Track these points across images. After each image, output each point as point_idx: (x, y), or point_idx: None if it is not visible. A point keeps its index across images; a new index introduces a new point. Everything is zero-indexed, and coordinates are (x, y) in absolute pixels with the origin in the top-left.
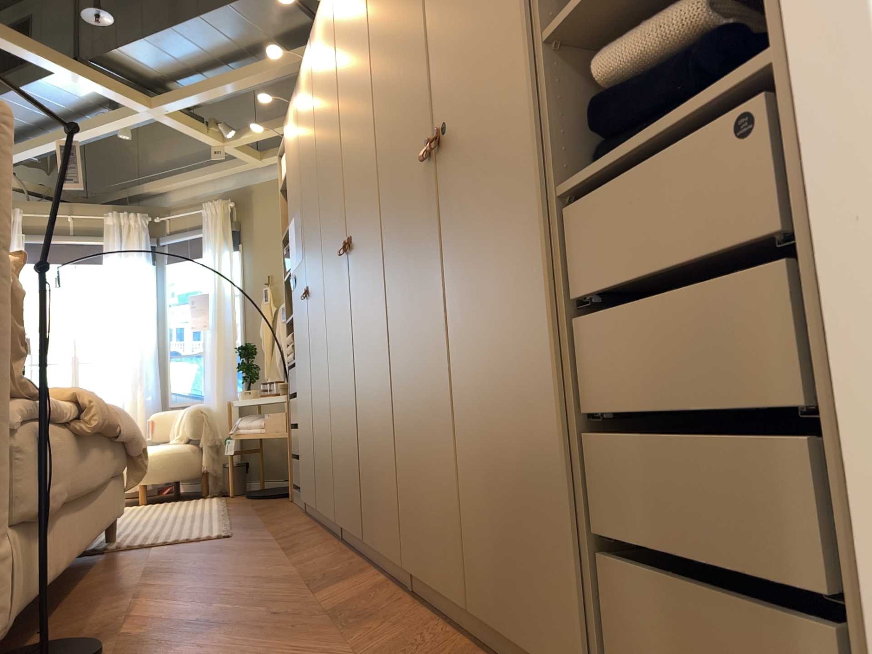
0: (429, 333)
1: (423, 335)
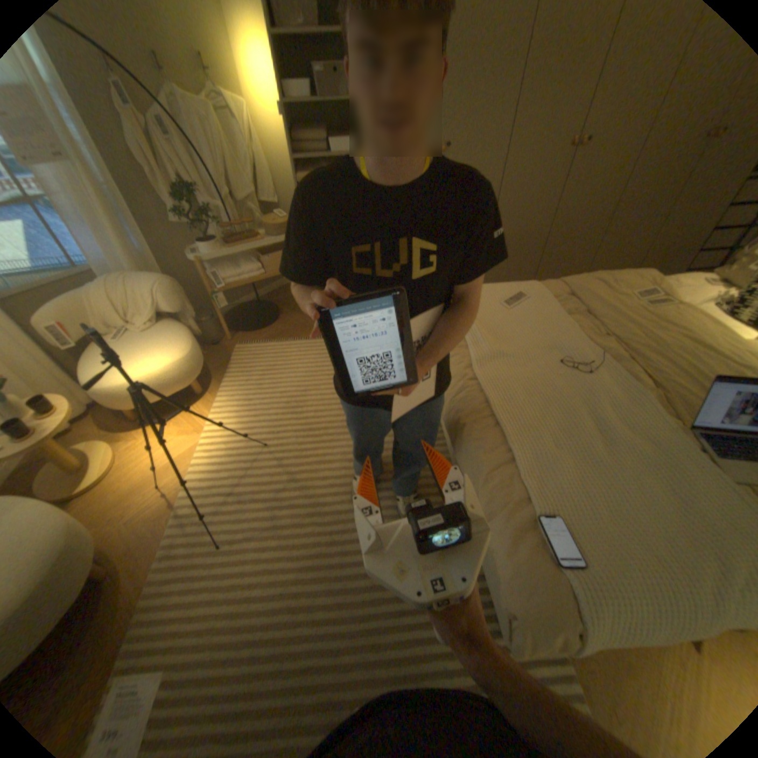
0: (657, 207)
1: (652, 207)
